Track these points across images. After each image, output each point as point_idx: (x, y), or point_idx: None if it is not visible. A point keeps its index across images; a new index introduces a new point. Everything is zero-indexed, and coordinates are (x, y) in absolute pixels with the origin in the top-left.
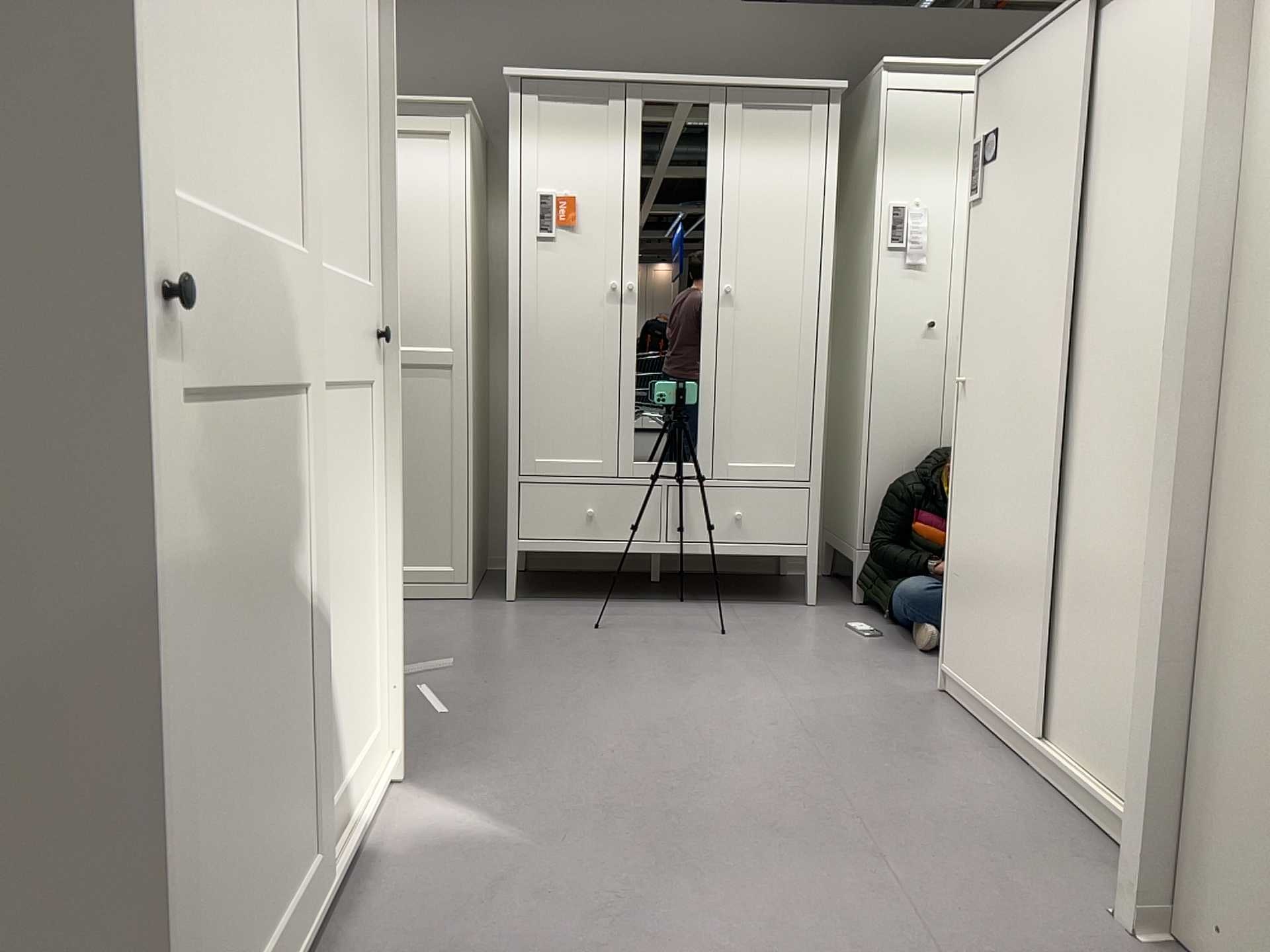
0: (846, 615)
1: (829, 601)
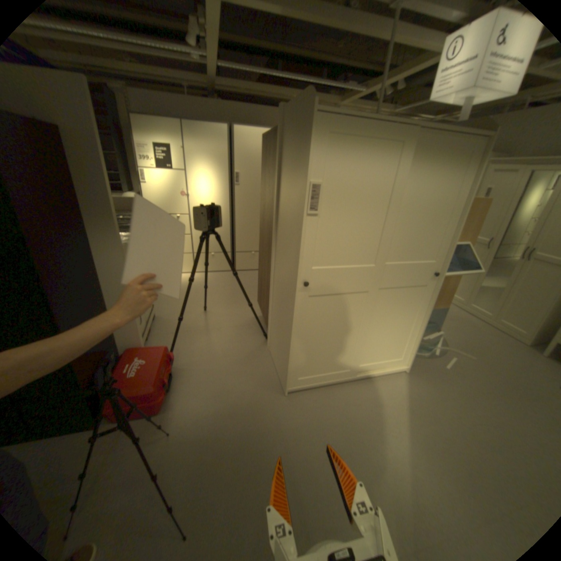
0: None
1: None
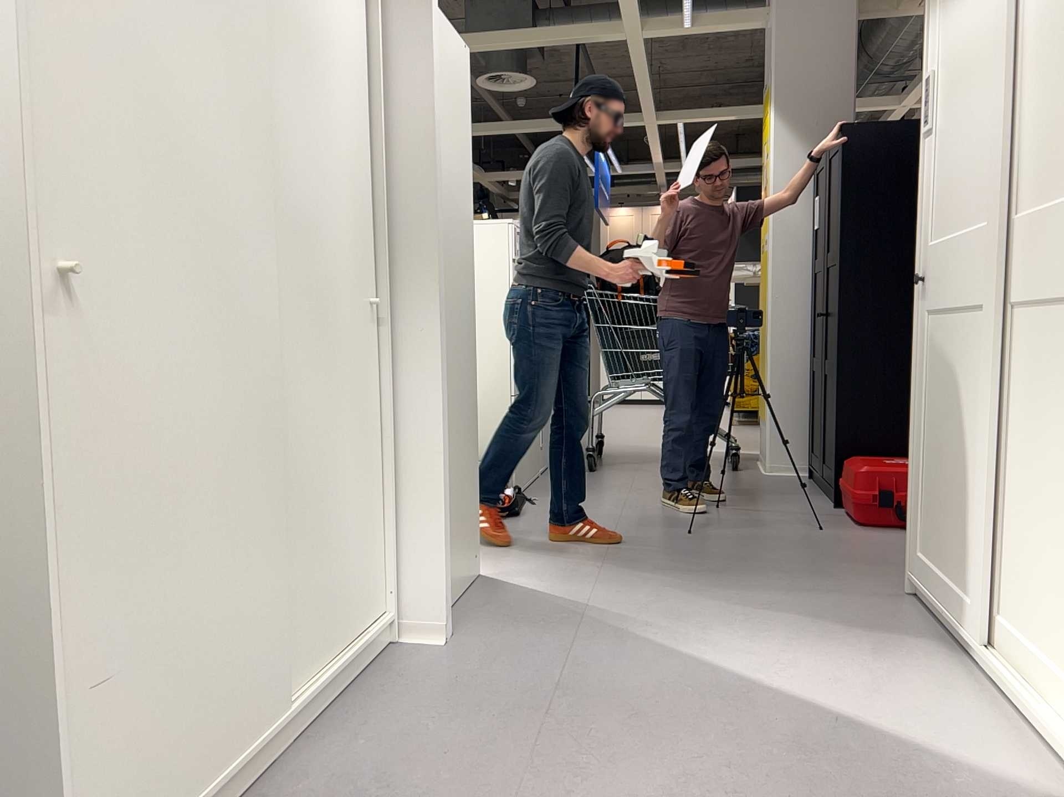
0: None
1: None
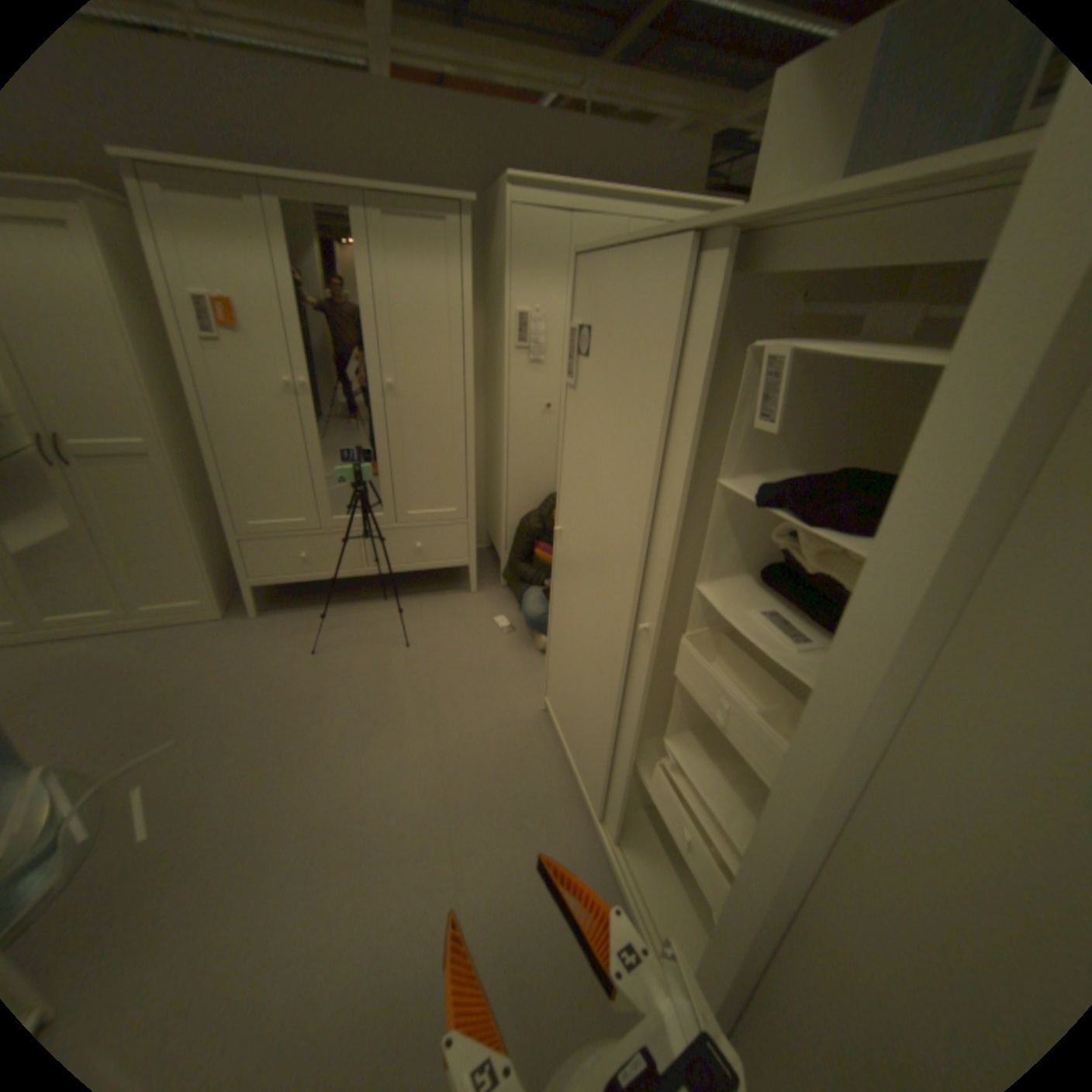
0: (493, 603)
1: (485, 584)
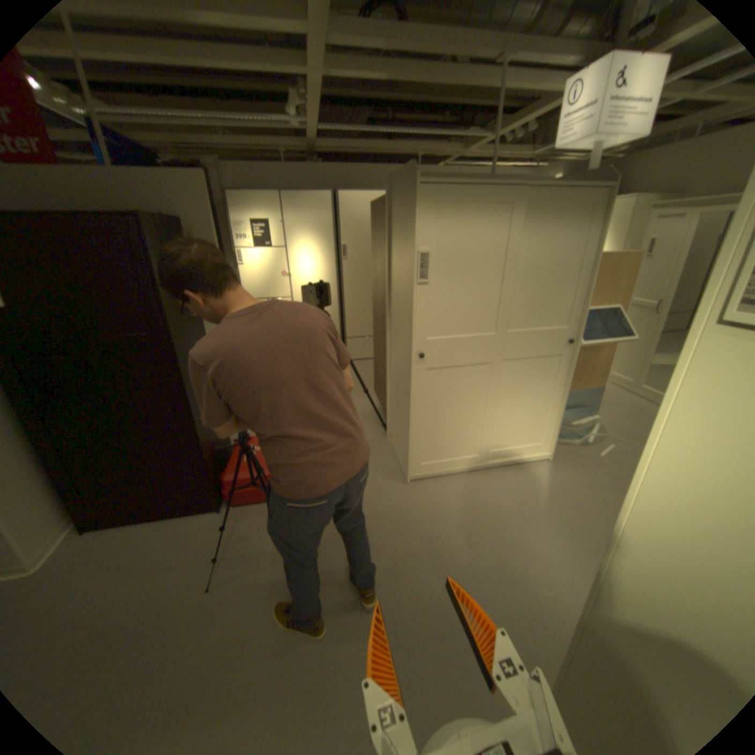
0: None
1: None
